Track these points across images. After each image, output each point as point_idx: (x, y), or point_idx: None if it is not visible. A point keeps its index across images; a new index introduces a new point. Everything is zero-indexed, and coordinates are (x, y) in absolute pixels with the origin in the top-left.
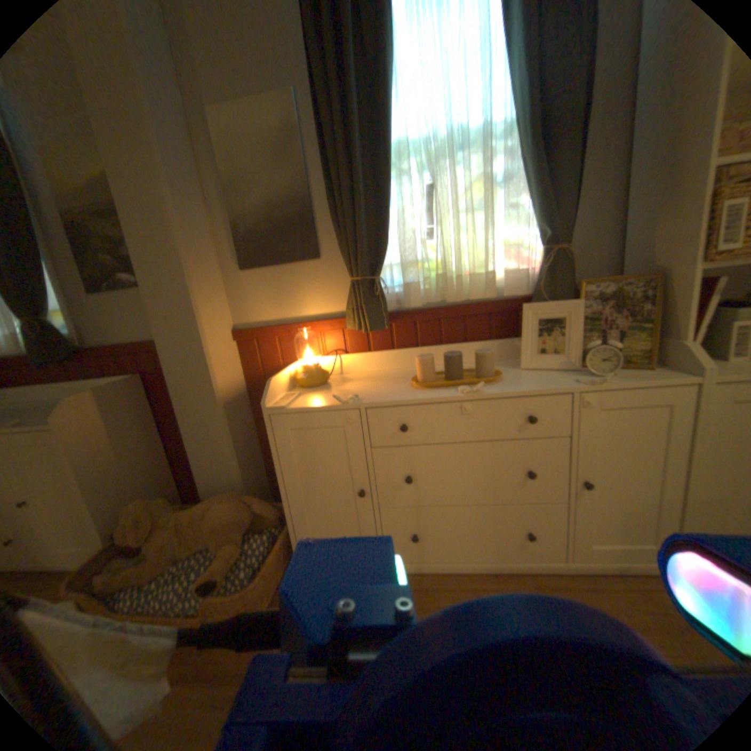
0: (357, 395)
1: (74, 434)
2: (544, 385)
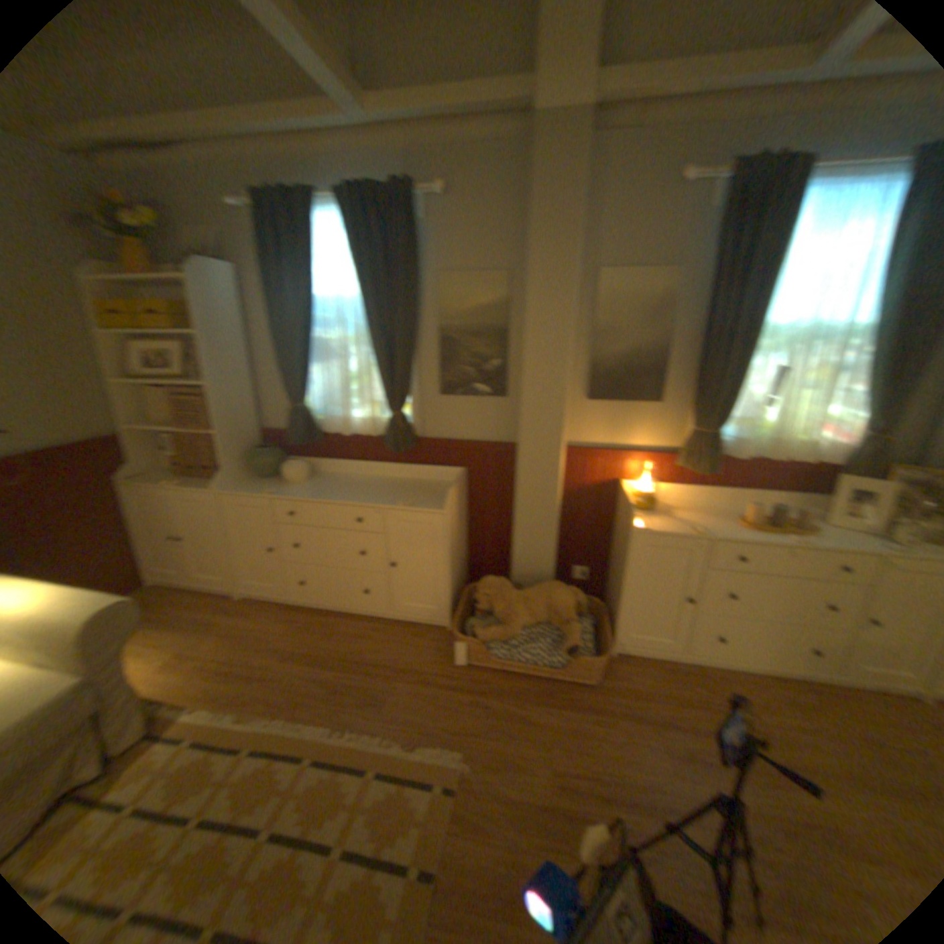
0: (702, 529)
1: (449, 519)
2: (857, 546)
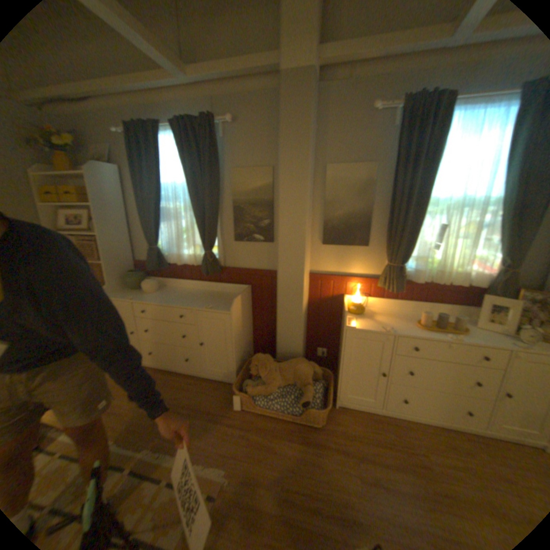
0: (391, 328)
1: (235, 317)
2: (495, 343)
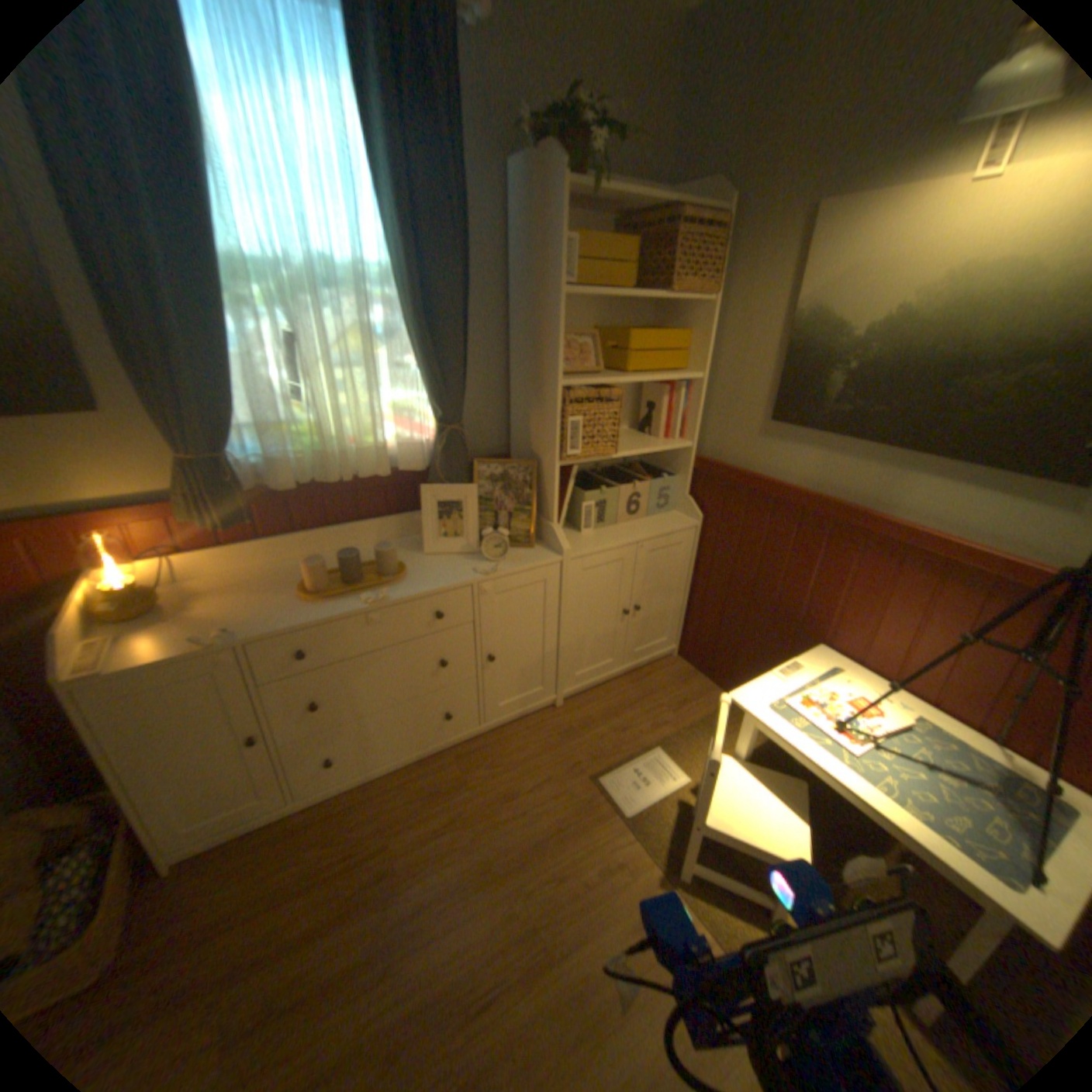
0: (224, 631)
1: None
2: (447, 581)
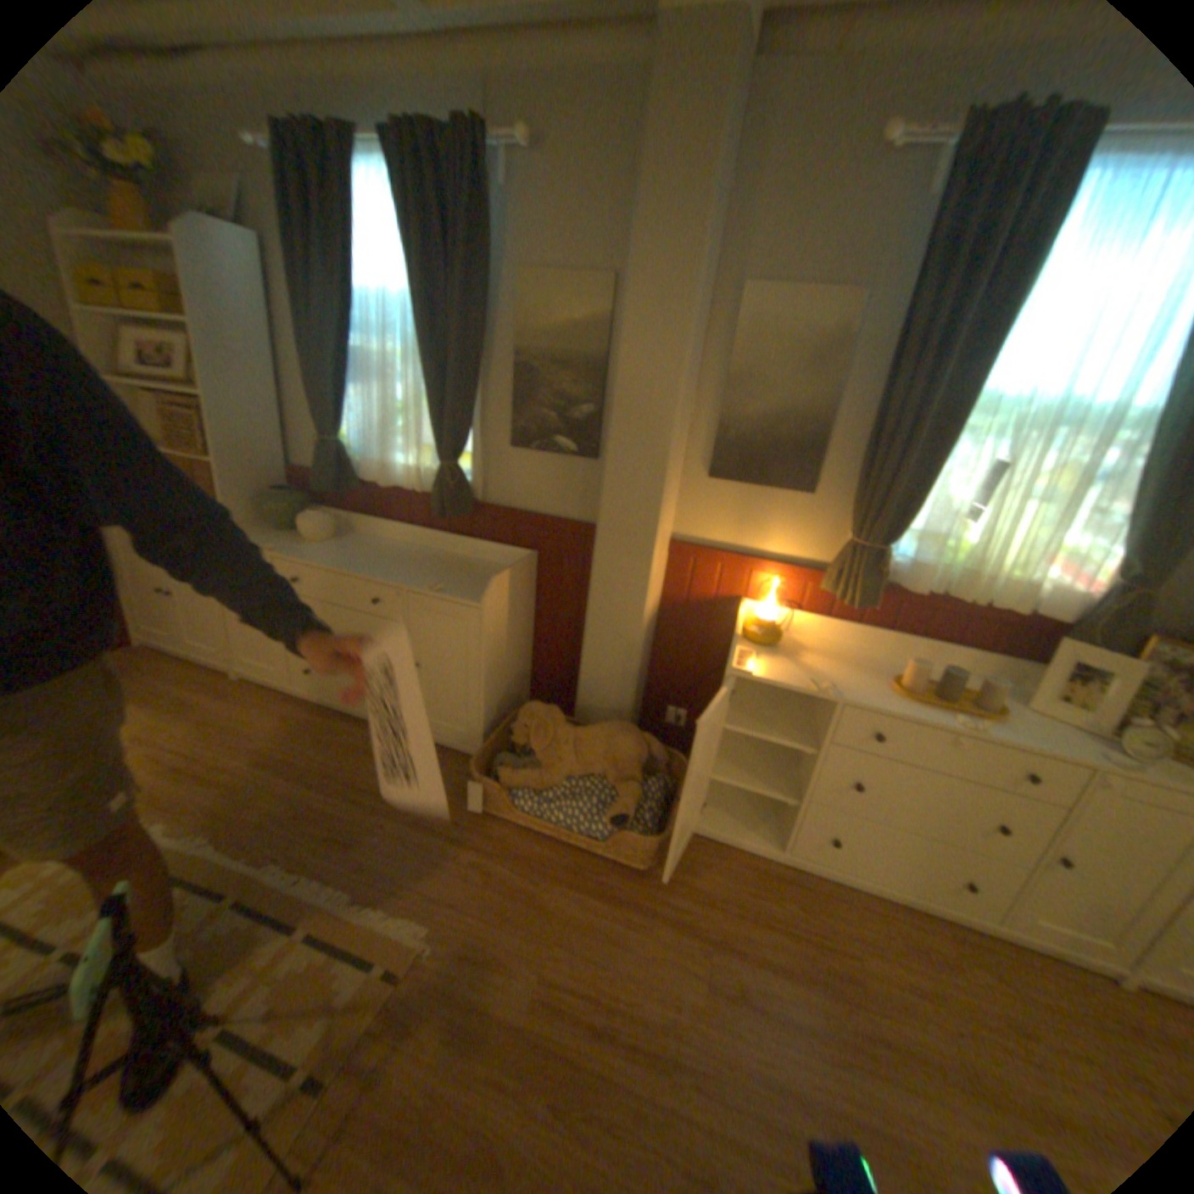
0: (833, 686)
1: (492, 619)
2: (1062, 749)
